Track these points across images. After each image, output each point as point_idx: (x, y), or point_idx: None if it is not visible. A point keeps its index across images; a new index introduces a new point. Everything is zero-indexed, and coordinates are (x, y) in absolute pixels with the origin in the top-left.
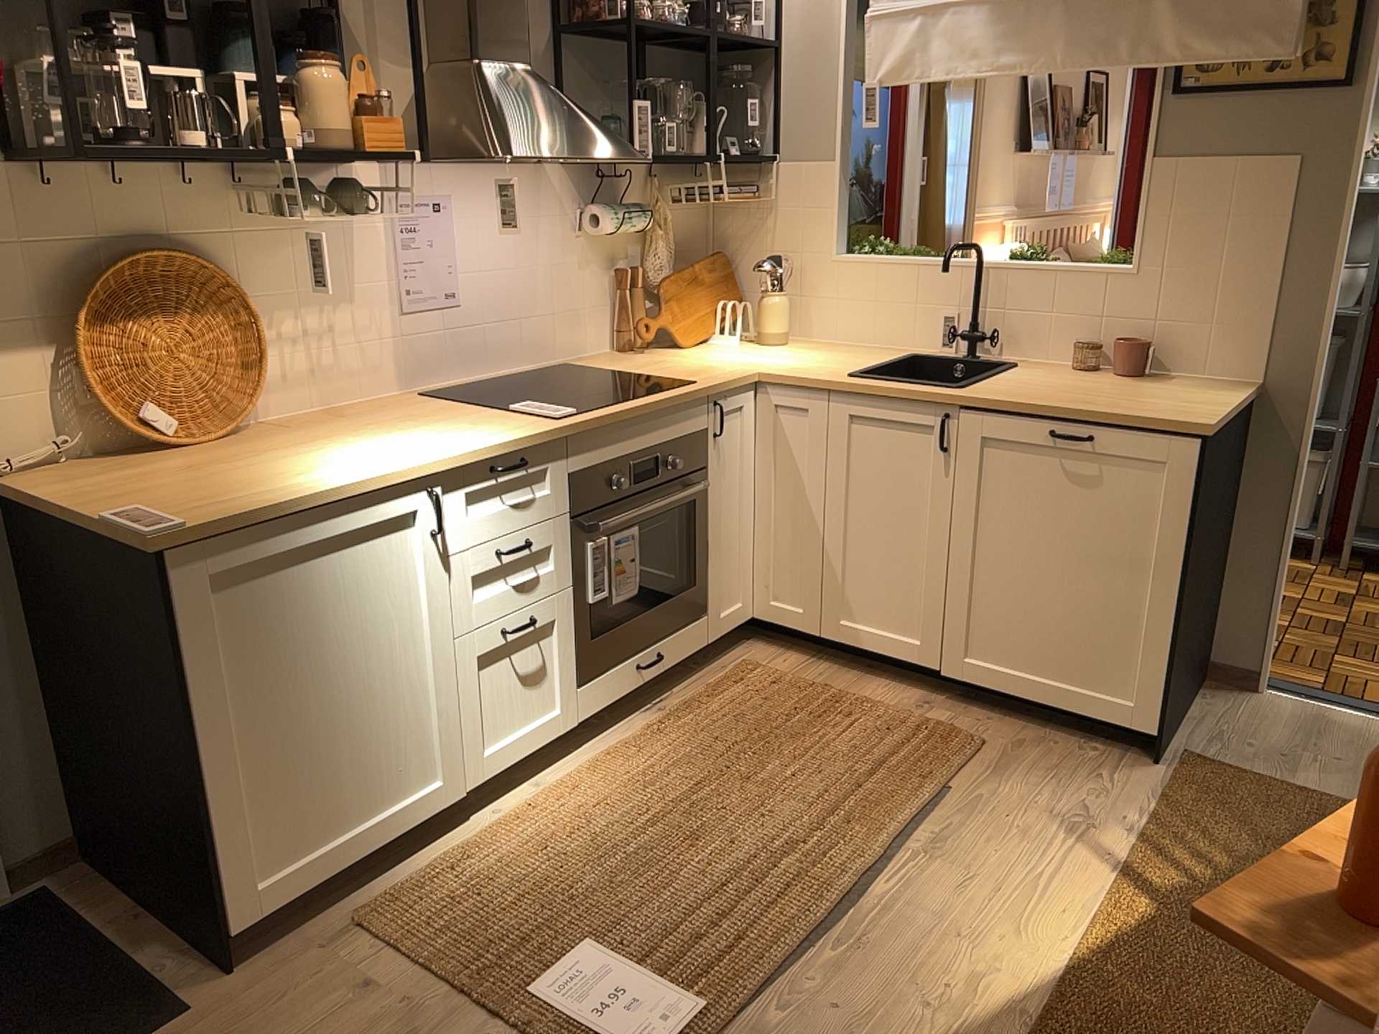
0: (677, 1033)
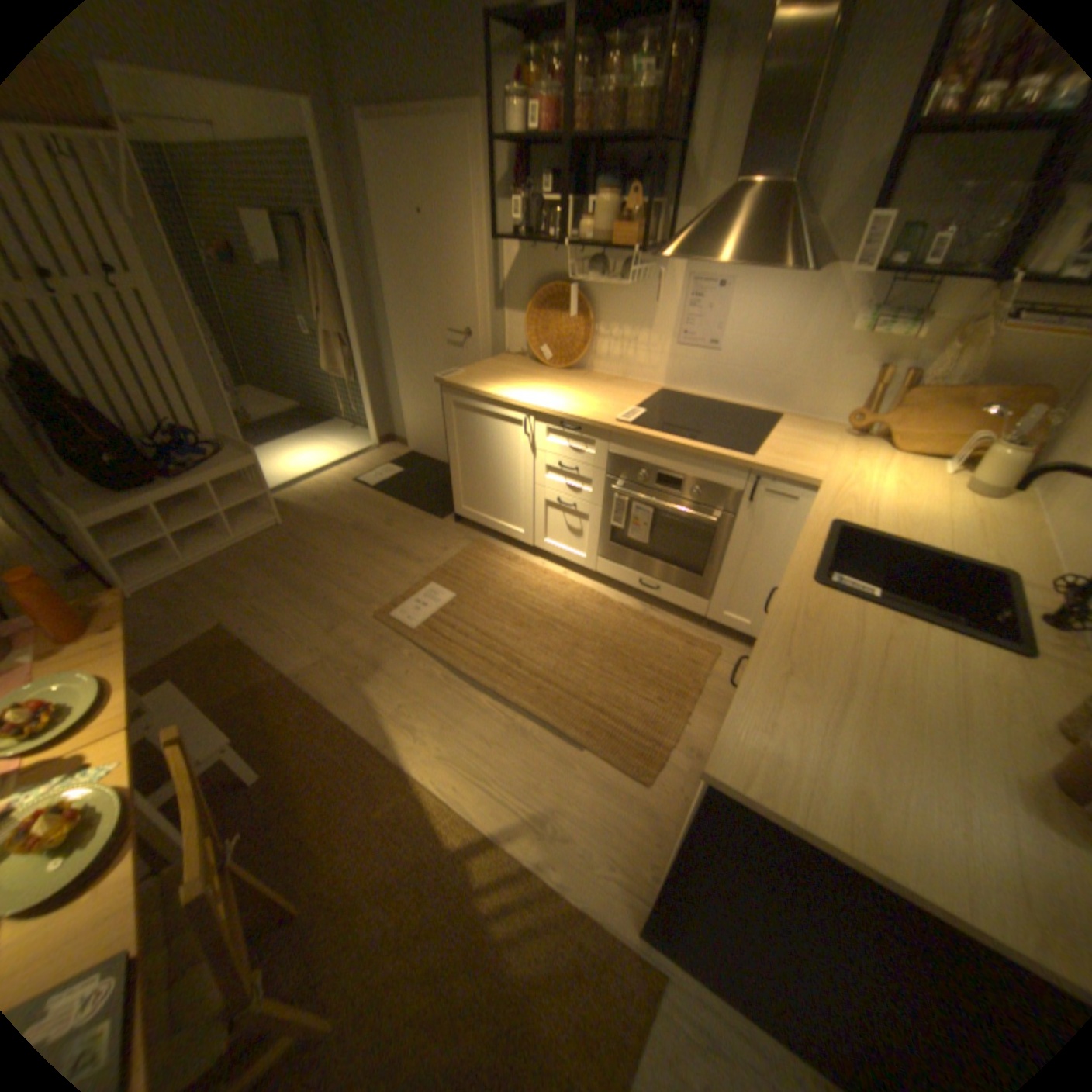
0: (402, 620)
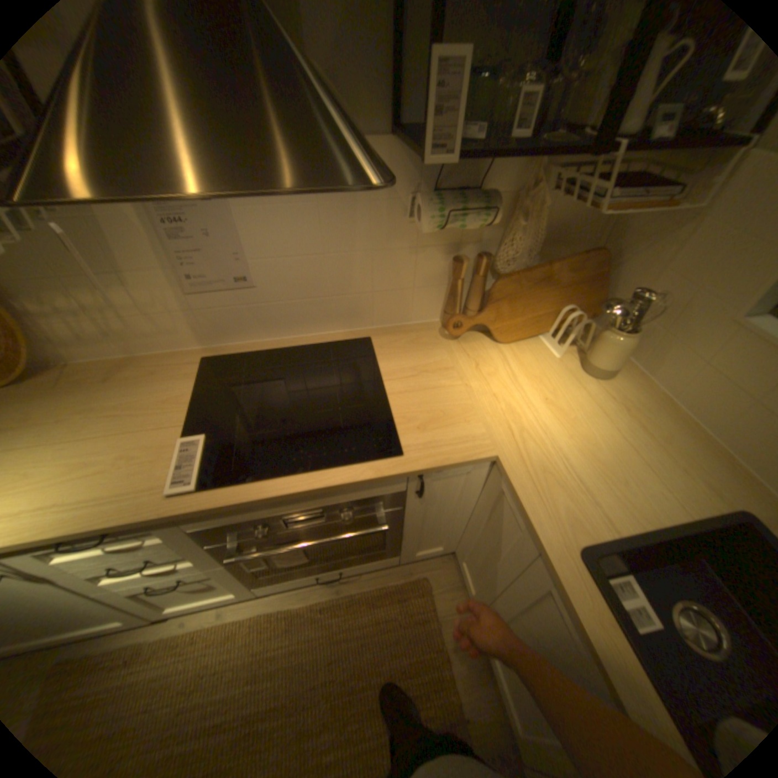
0: None
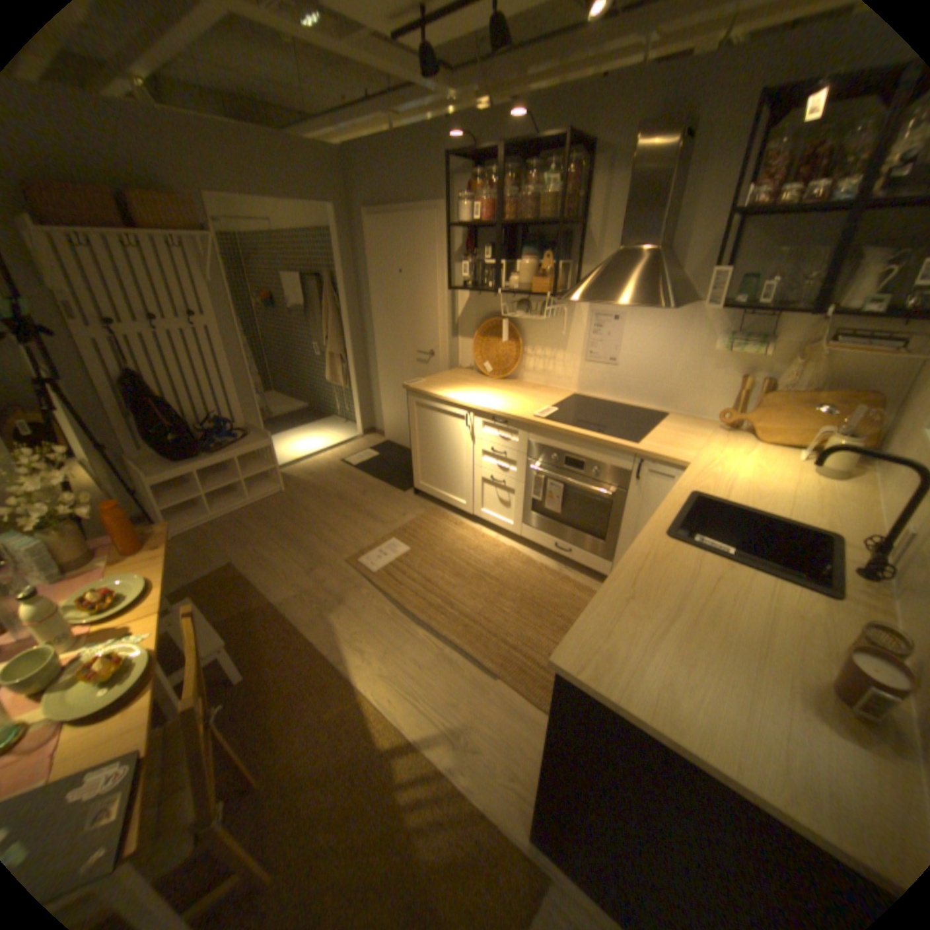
0: (365, 567)
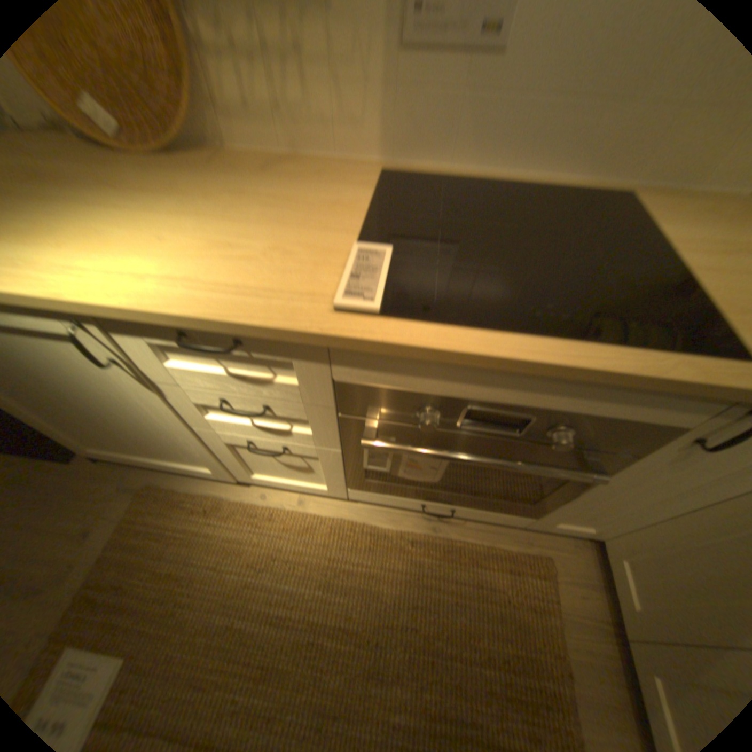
0: None
